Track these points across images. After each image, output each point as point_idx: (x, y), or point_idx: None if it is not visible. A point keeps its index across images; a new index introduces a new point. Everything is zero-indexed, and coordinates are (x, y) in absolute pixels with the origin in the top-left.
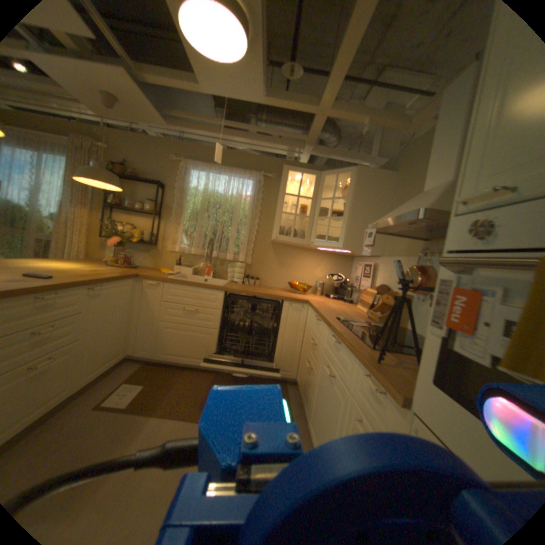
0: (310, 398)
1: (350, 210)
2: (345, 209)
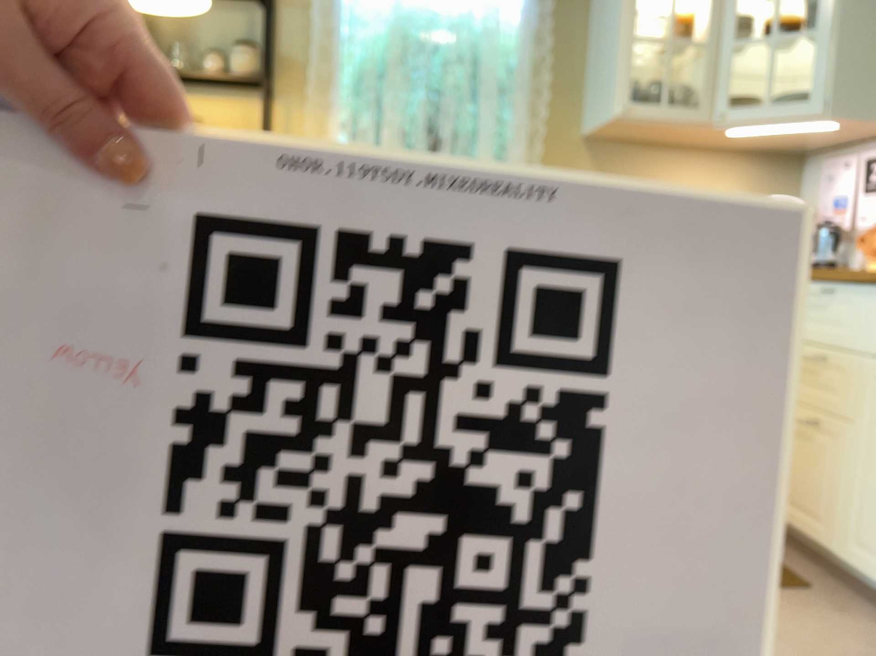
0: (834, 493)
1: (843, 2)
2: (815, 5)
